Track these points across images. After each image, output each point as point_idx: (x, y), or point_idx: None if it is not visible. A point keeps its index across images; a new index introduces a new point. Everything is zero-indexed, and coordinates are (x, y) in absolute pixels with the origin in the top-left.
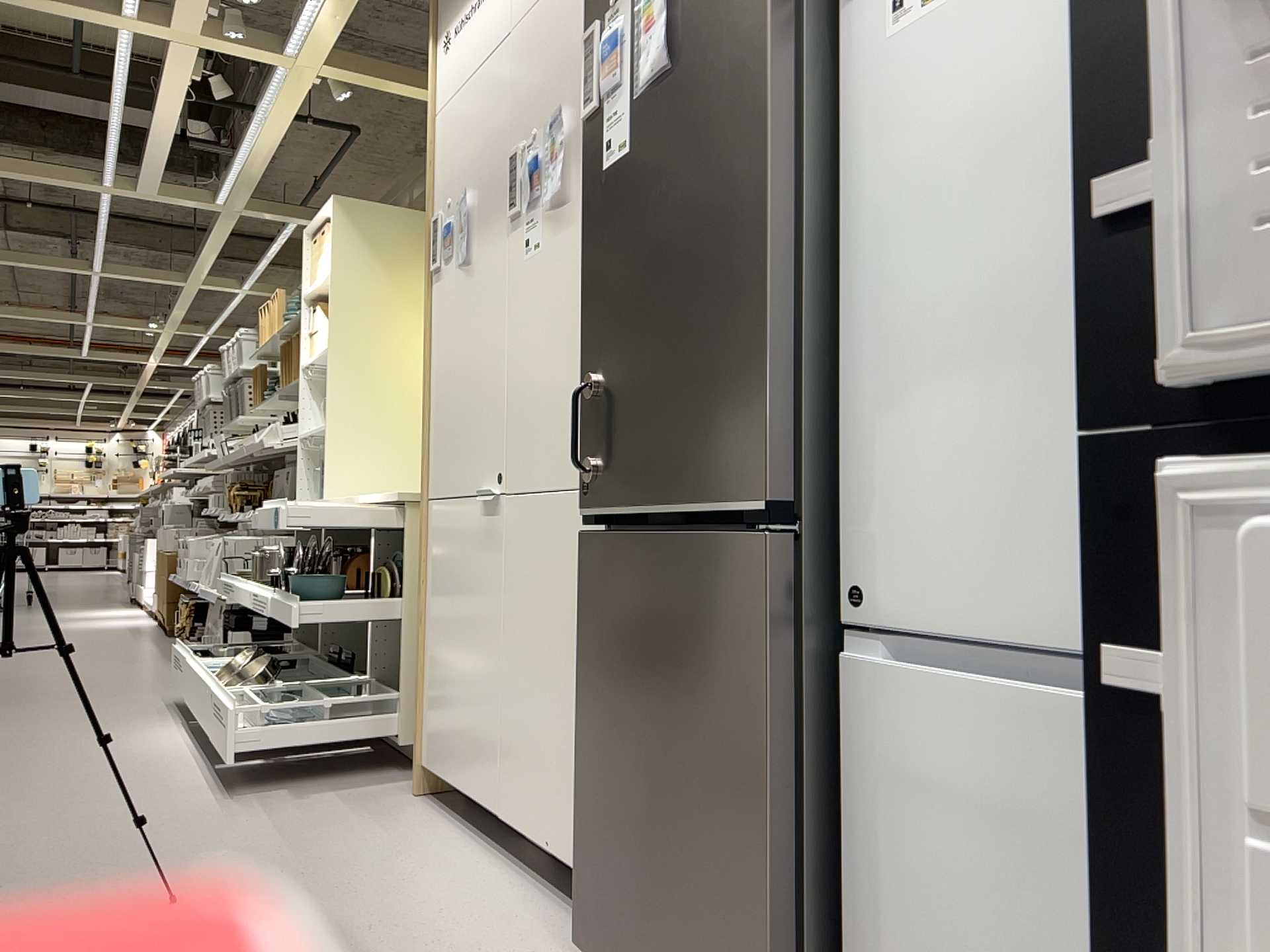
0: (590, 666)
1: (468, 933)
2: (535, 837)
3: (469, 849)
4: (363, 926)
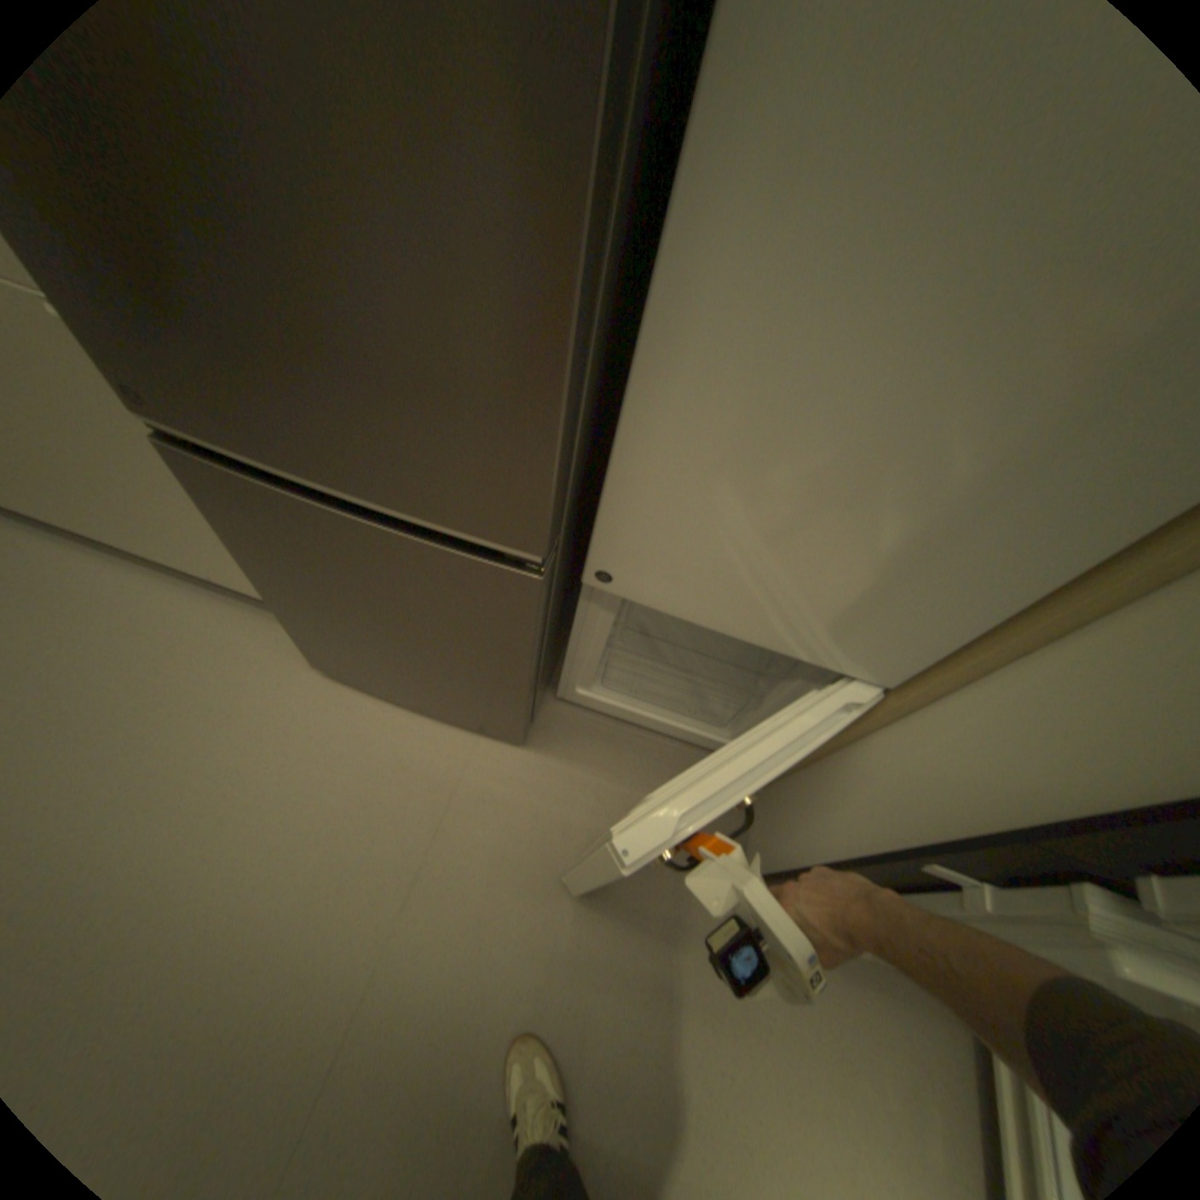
0: (254, 554)
1: (202, 675)
2: (187, 568)
3: (94, 564)
4: (97, 718)
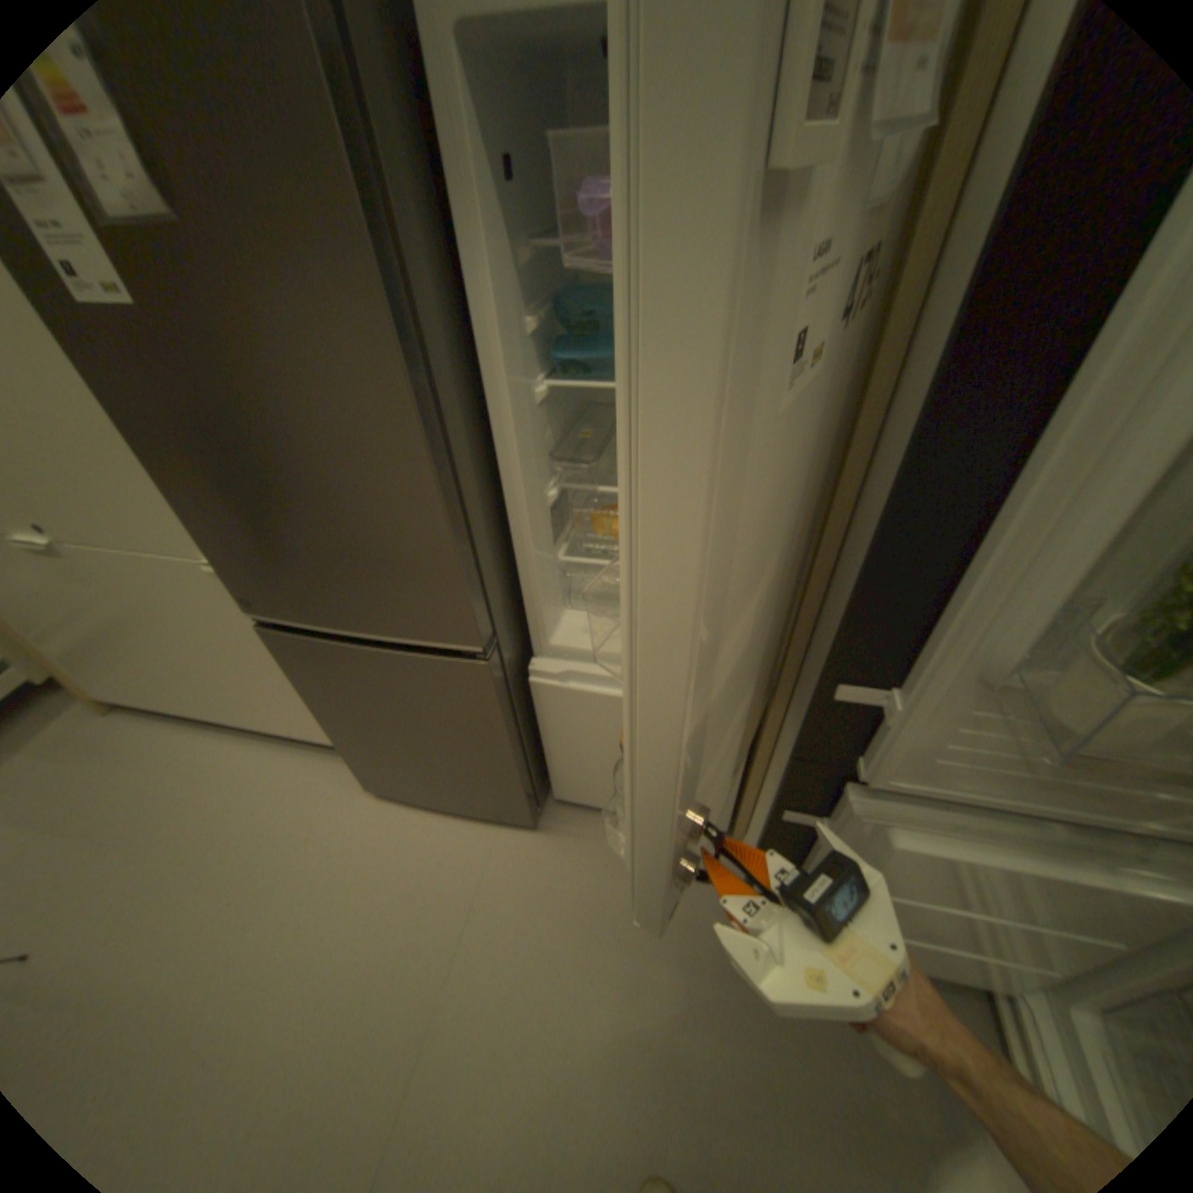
0: (315, 695)
1: (283, 813)
2: (272, 731)
3: (207, 743)
4: (207, 858)
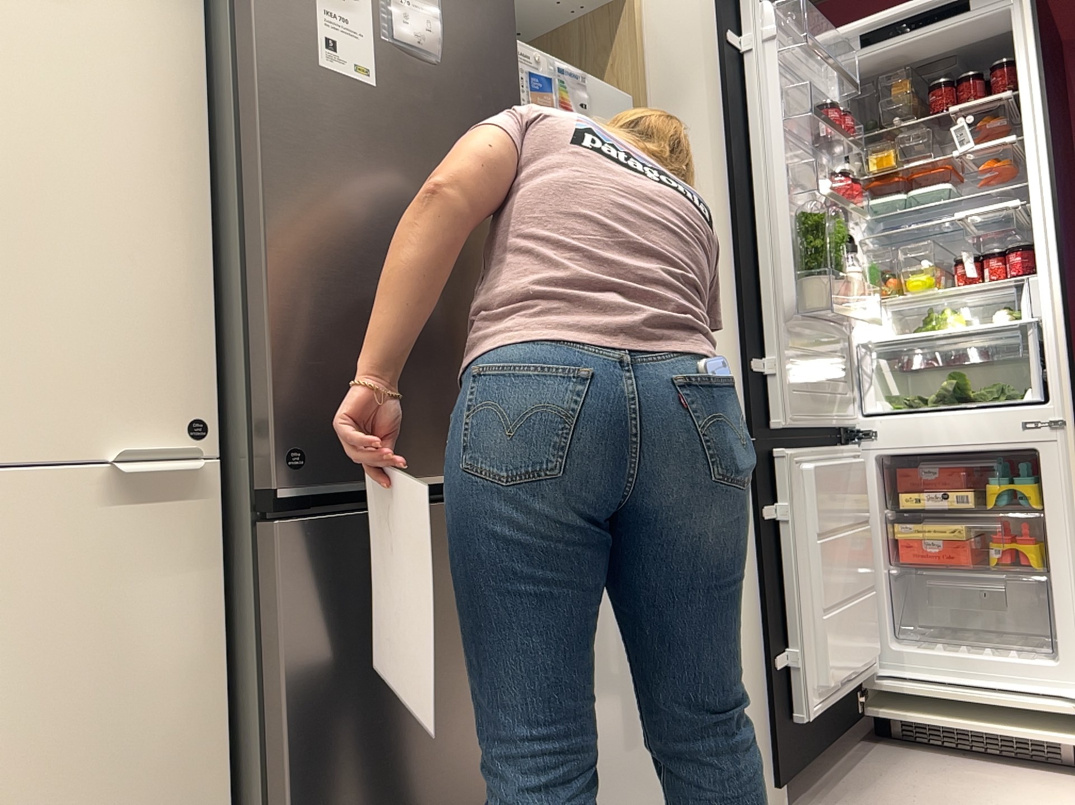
0: (318, 694)
1: None
2: None
3: None
4: None
